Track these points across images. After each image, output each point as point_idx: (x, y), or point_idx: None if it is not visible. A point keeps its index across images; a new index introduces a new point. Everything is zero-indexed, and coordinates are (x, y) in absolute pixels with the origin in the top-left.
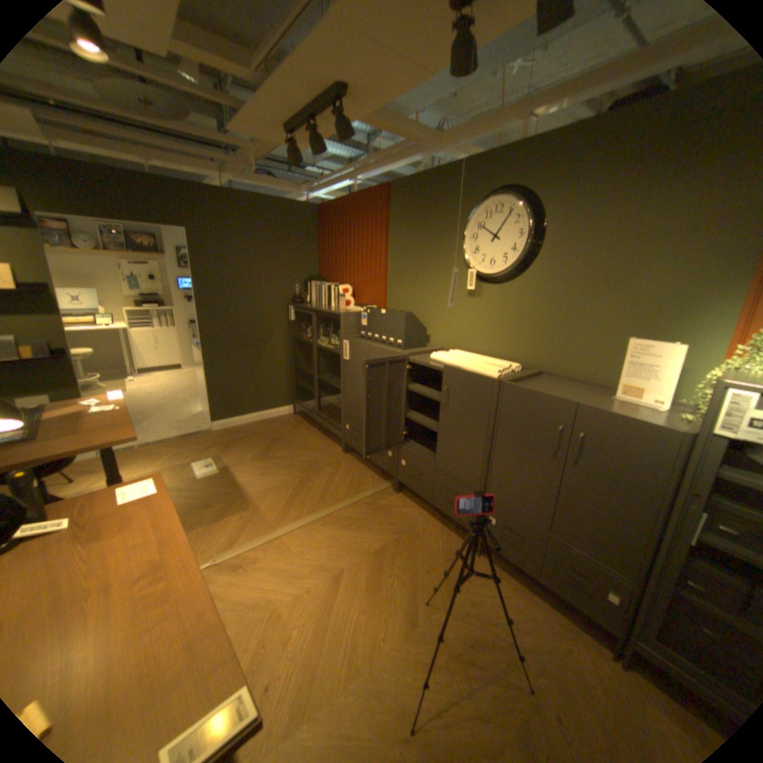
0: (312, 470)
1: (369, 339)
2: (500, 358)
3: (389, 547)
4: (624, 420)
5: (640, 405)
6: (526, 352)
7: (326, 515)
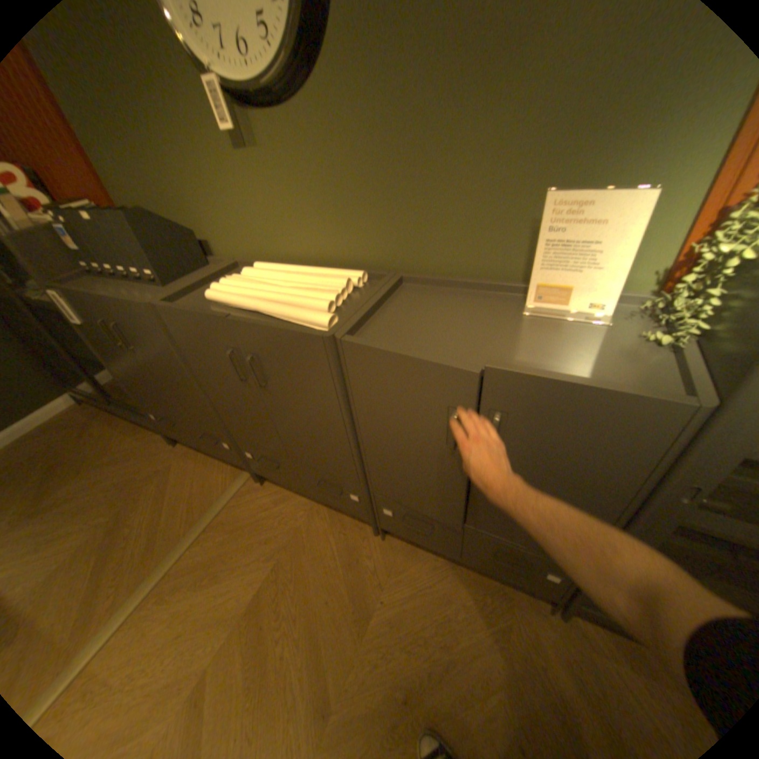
0: (124, 500)
1: (99, 274)
2: (329, 262)
3: (265, 588)
4: (574, 391)
5: (566, 320)
6: (367, 244)
7: (159, 579)
